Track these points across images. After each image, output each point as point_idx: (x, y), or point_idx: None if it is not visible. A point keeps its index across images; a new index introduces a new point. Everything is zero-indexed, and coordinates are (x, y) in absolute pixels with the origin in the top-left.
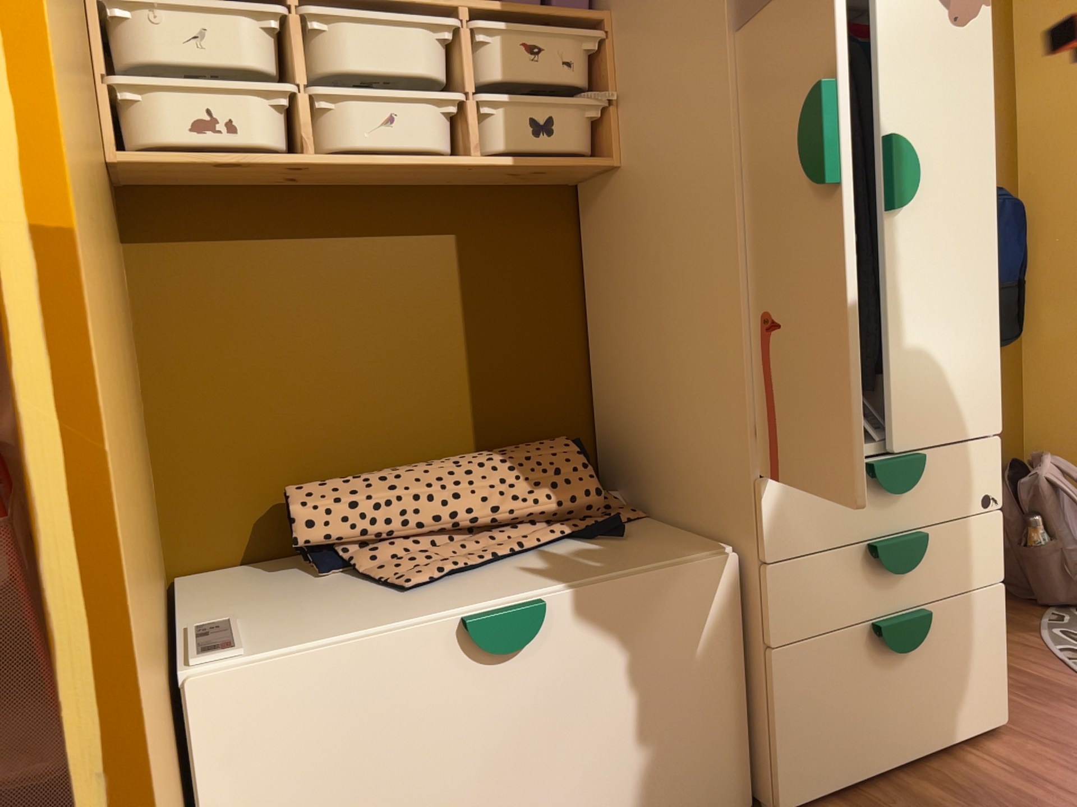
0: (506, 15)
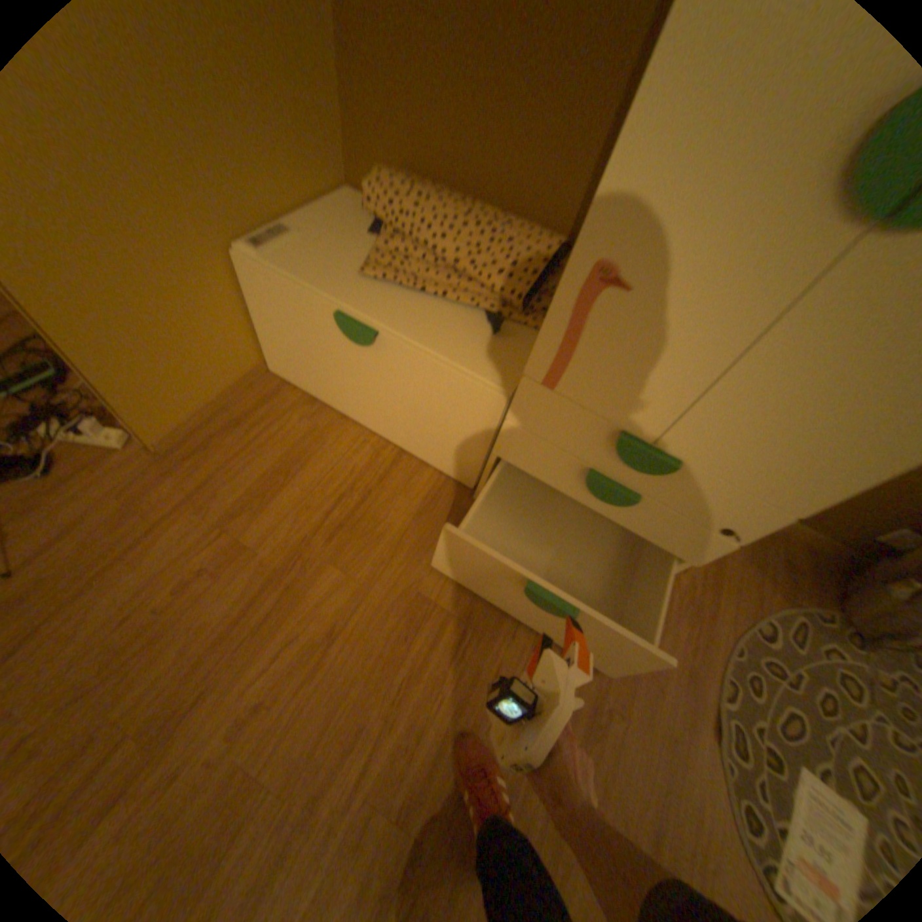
0: None
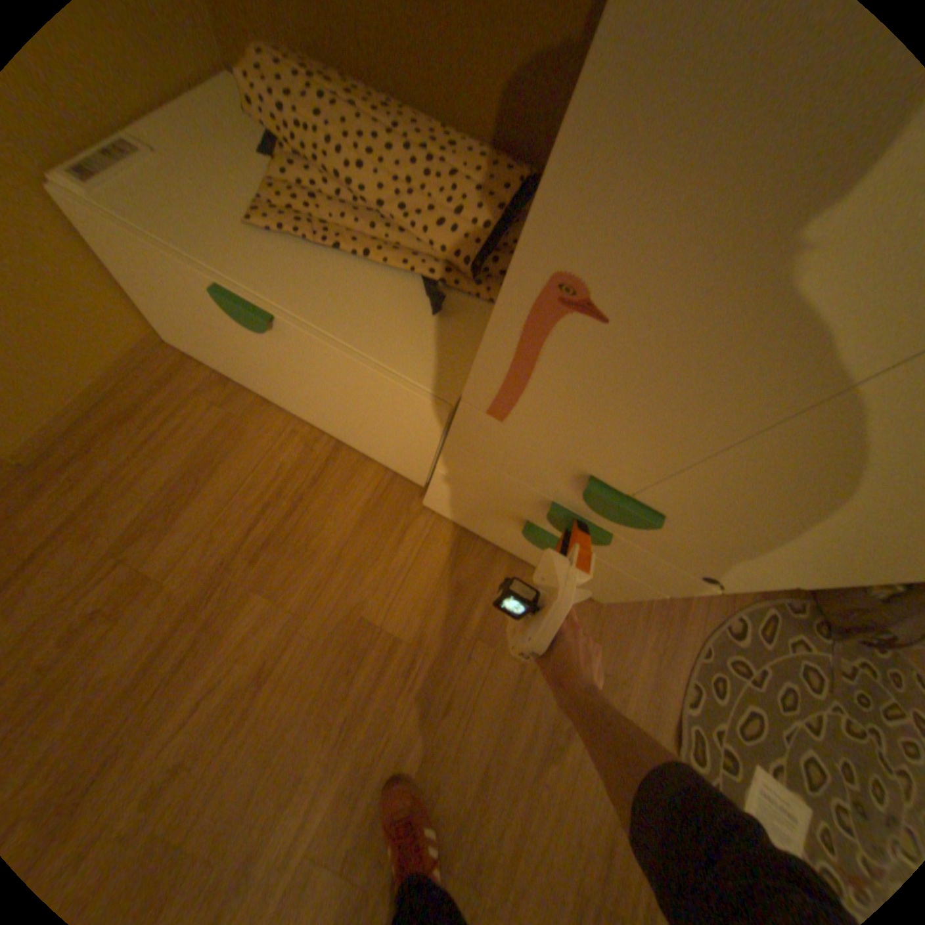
0: None
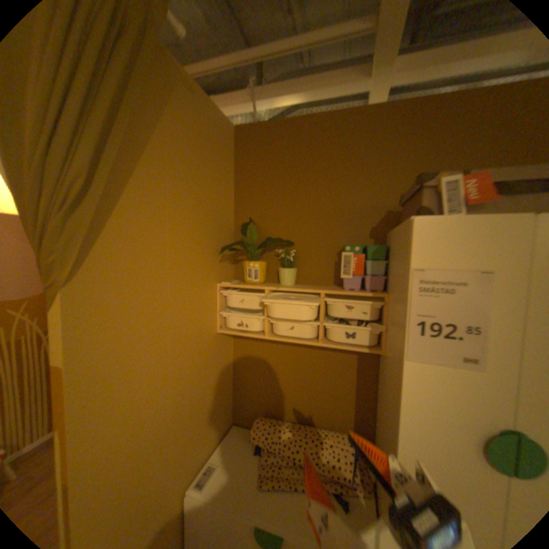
0: (338, 296)
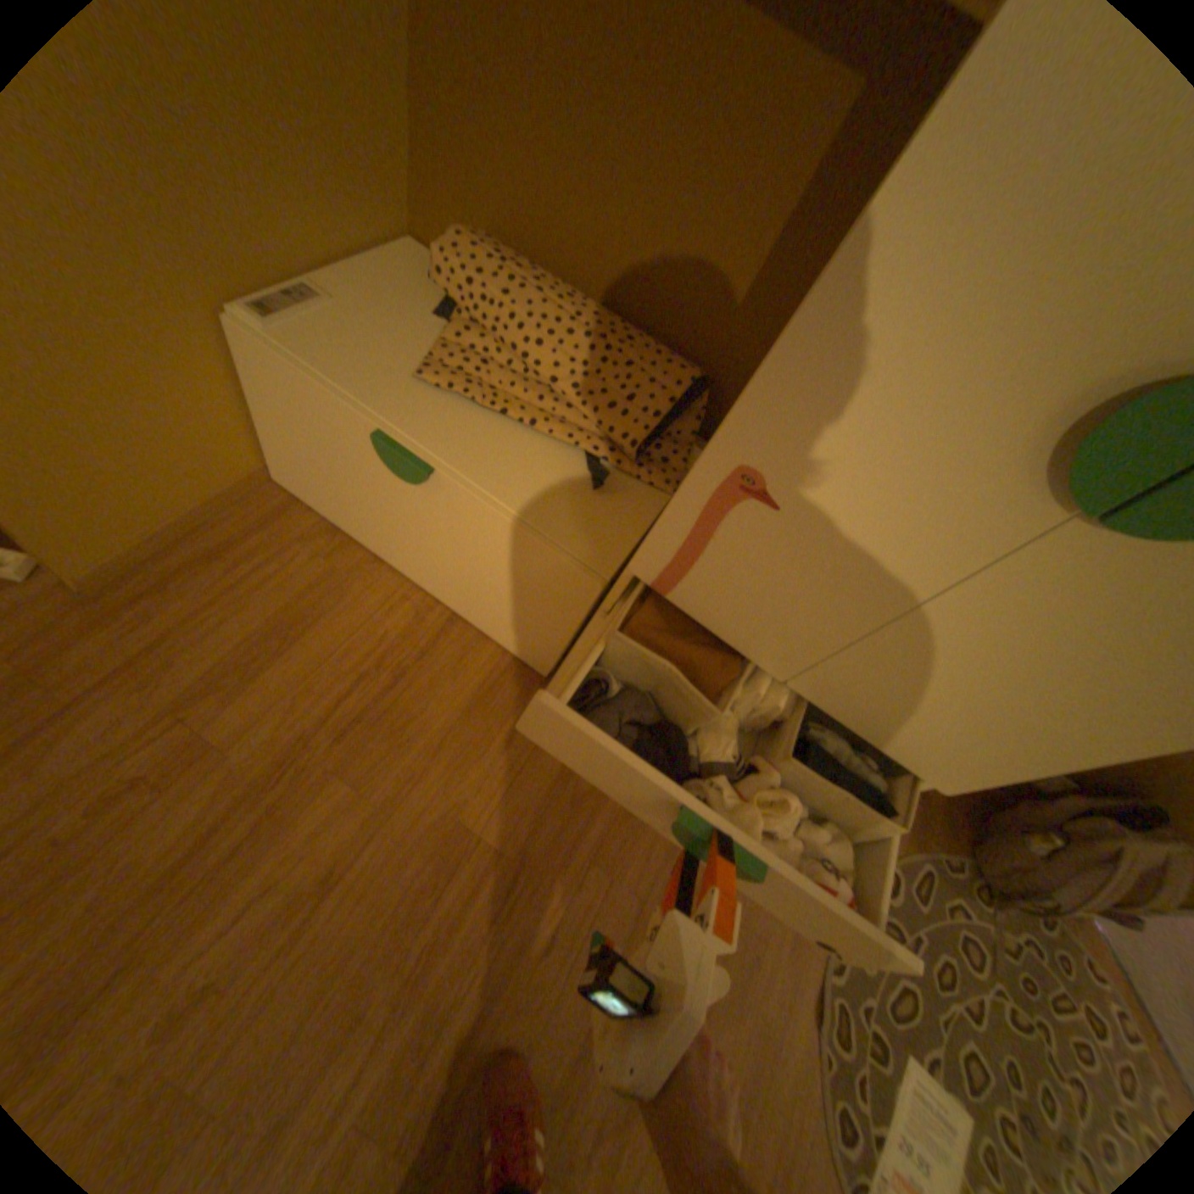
0: None
